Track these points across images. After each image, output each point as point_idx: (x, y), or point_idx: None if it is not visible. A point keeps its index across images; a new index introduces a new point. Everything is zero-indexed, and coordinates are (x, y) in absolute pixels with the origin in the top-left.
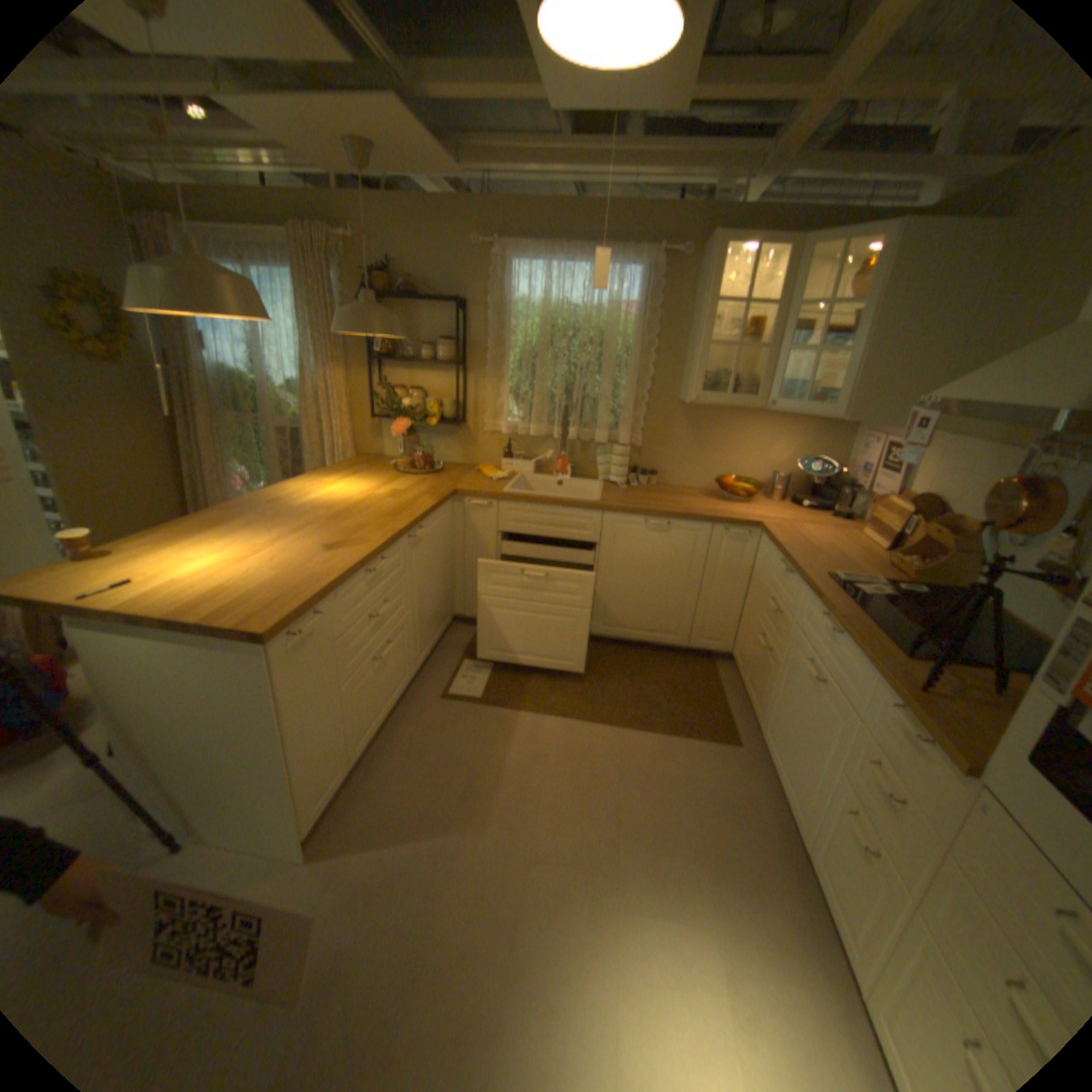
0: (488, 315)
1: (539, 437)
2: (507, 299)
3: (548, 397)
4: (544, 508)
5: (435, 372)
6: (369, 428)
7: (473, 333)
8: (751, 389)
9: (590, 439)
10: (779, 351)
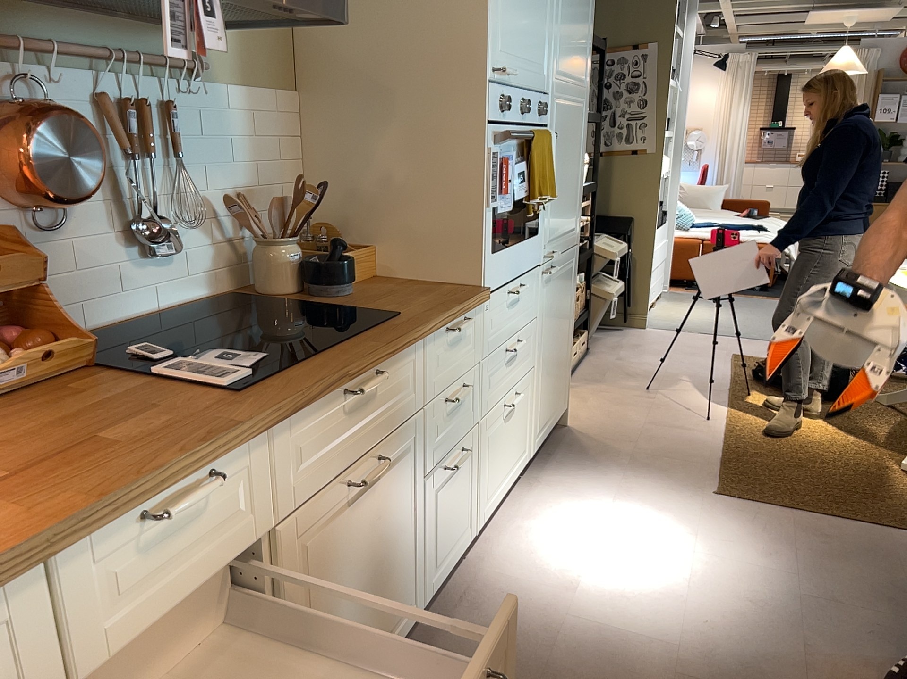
0: None
1: None
2: None
3: None
4: None
5: None
6: None
7: None
8: None
9: None
10: None
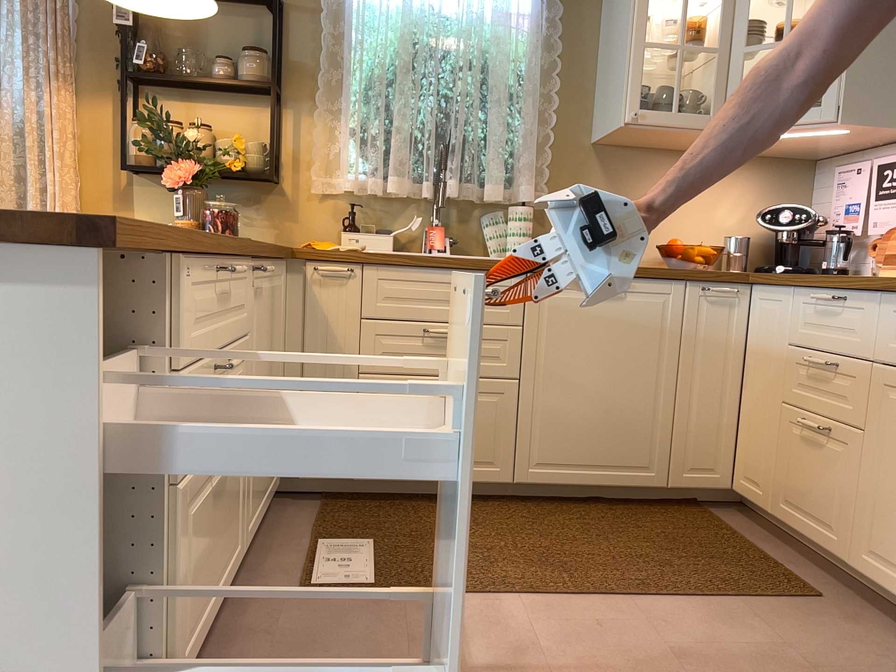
0: (323, 19)
1: (397, 201)
2: (349, 3)
3: (413, 136)
4: (437, 272)
5: (232, 106)
6: (114, 194)
7: (295, 50)
8: (698, 109)
9: (475, 198)
10: (730, 58)
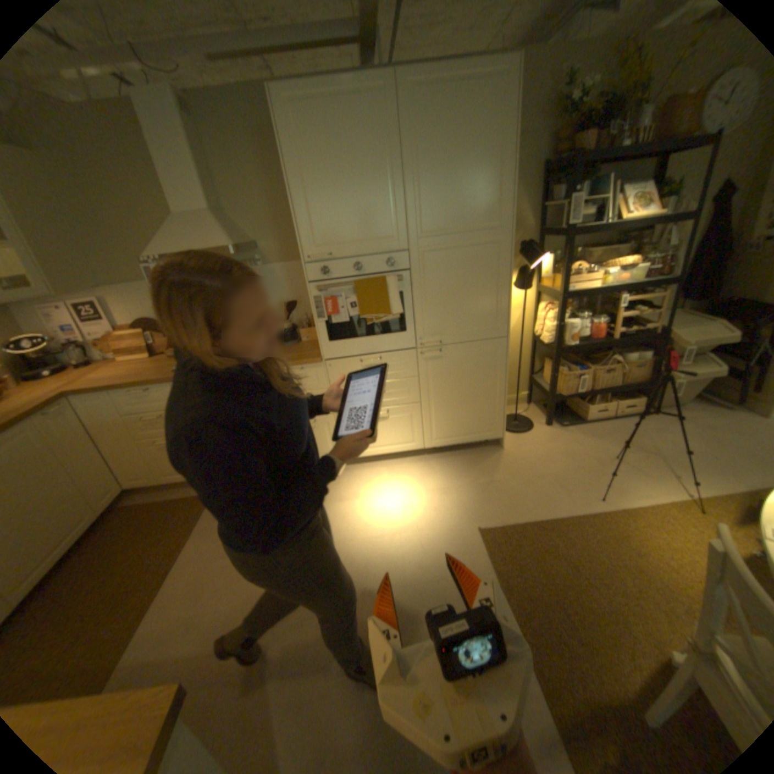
0: None
1: None
2: None
3: None
4: None
5: None
6: None
7: None
8: None
9: None
10: None
